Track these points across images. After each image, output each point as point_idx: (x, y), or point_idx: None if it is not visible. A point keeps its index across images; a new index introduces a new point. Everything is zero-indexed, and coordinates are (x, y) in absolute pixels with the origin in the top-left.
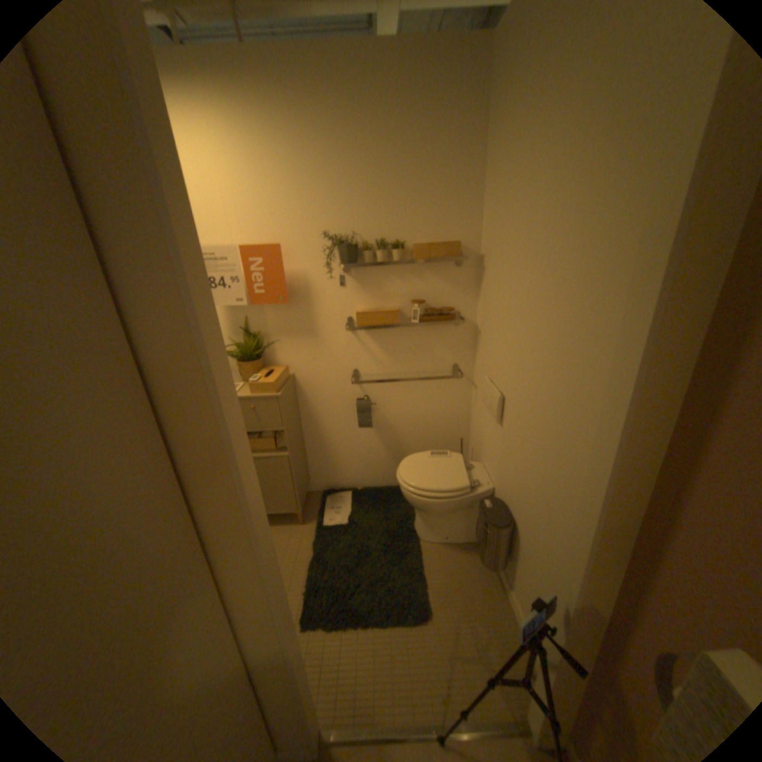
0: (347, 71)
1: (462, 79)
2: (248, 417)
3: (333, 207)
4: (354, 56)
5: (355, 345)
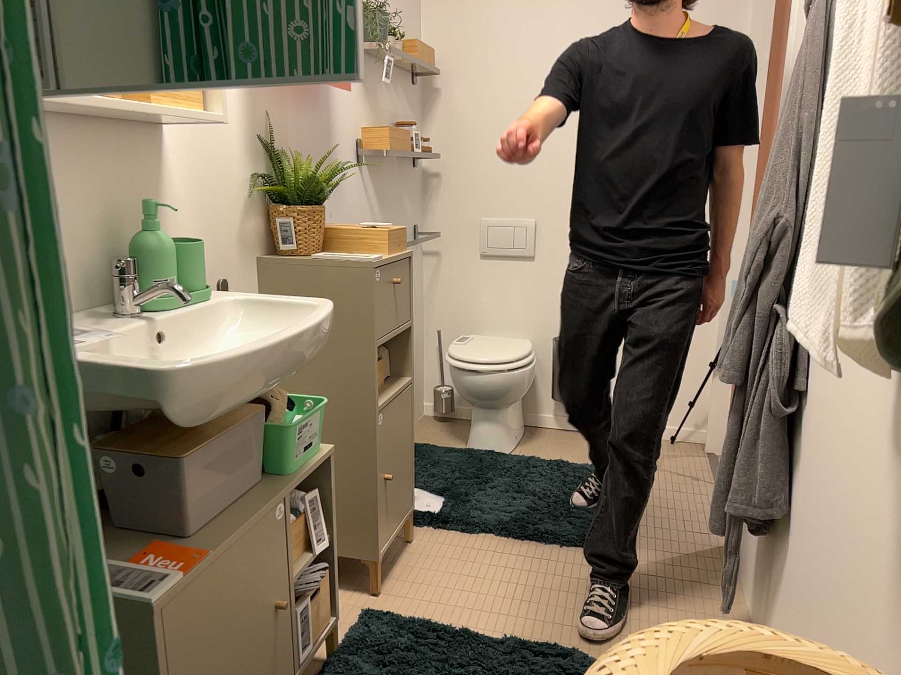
0: None
1: None
2: (391, 305)
3: None
4: None
5: (364, 196)
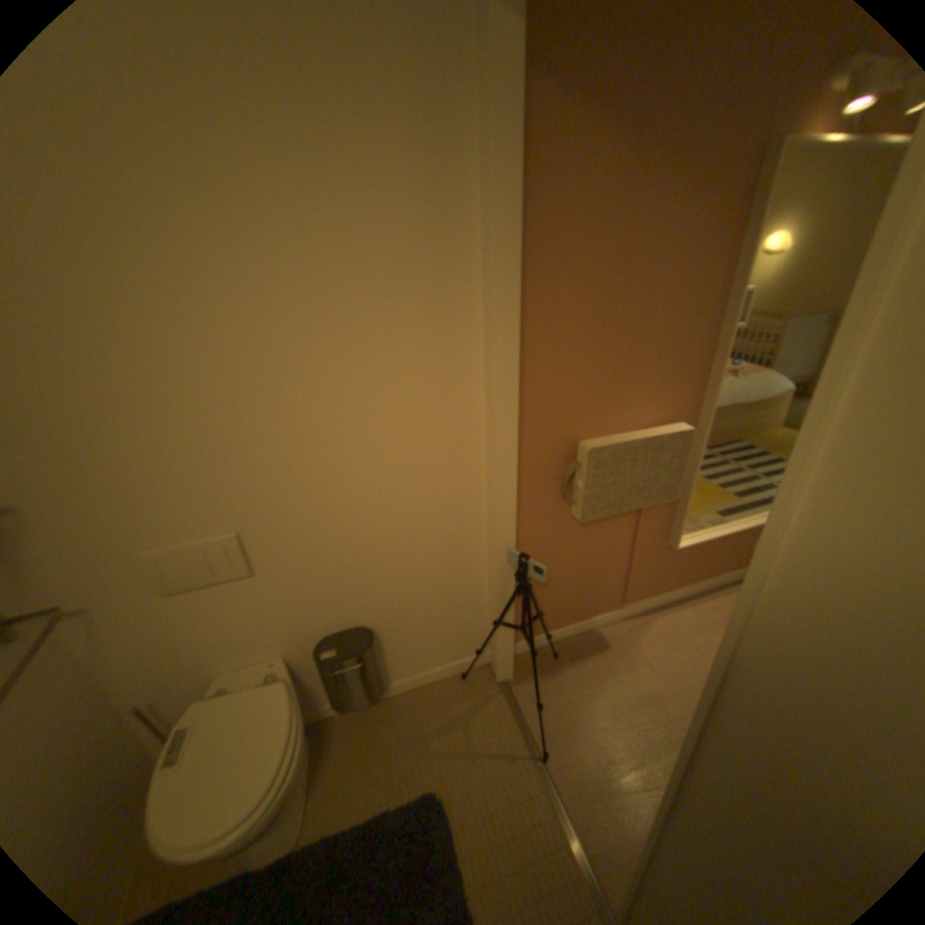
0: None
1: None
2: None
3: None
4: None
5: None
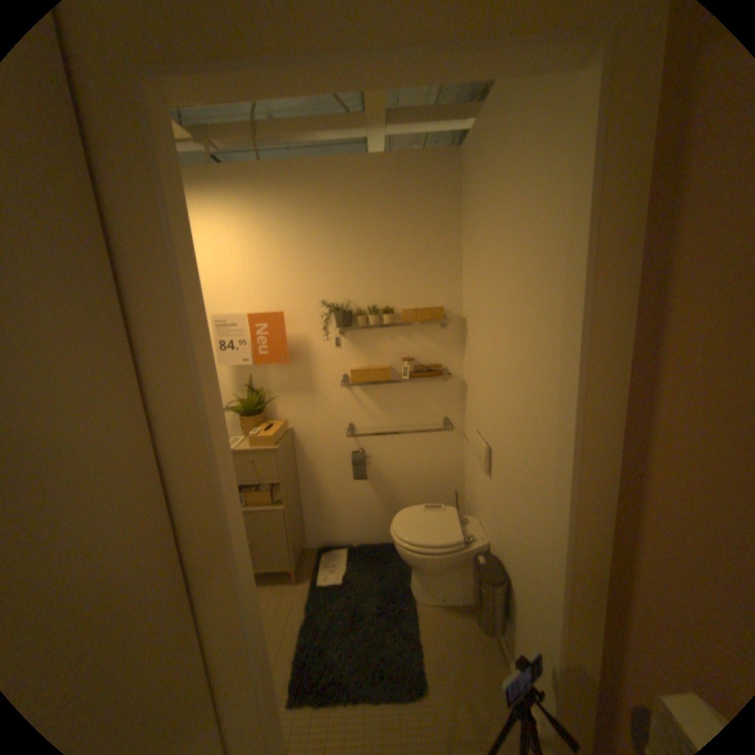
0: (342, 178)
1: (437, 181)
2: (246, 470)
3: (330, 281)
4: (349, 167)
5: (350, 400)
